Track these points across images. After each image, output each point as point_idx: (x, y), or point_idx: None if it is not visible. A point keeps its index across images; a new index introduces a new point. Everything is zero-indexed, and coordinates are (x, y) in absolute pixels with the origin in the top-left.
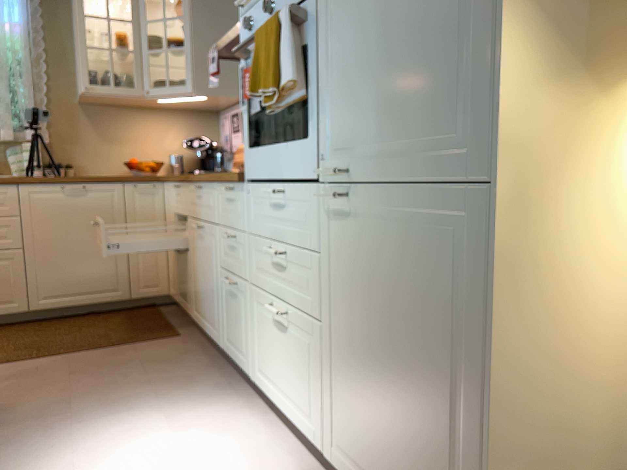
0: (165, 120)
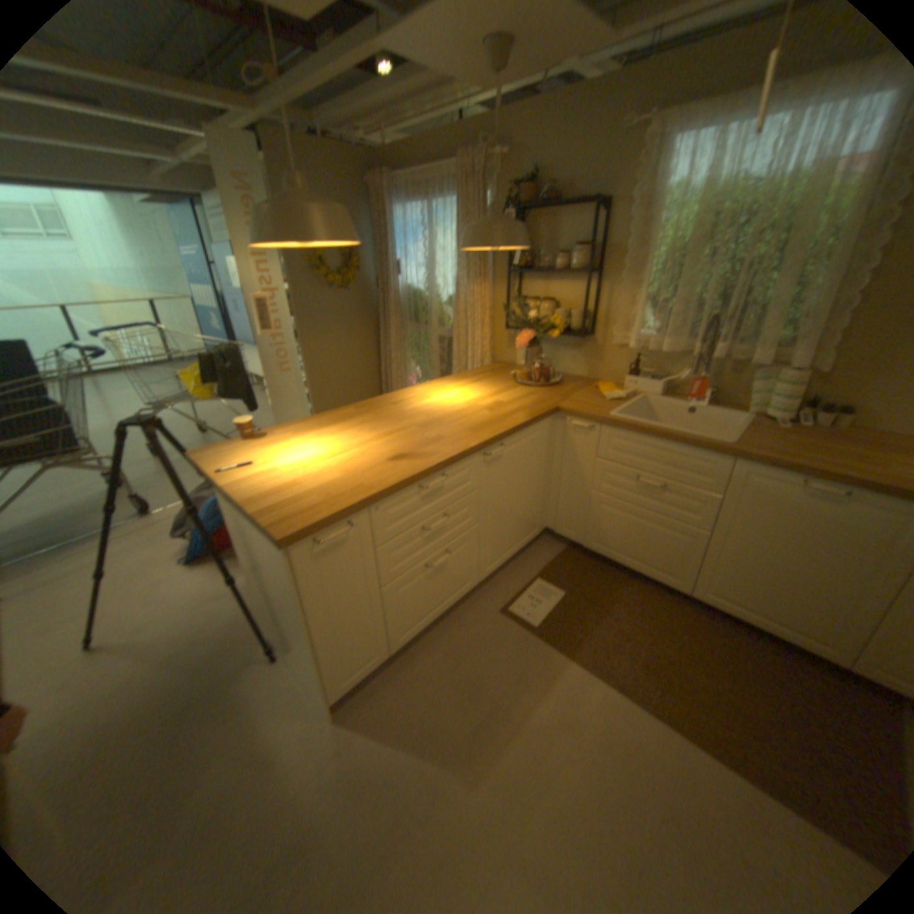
0: None
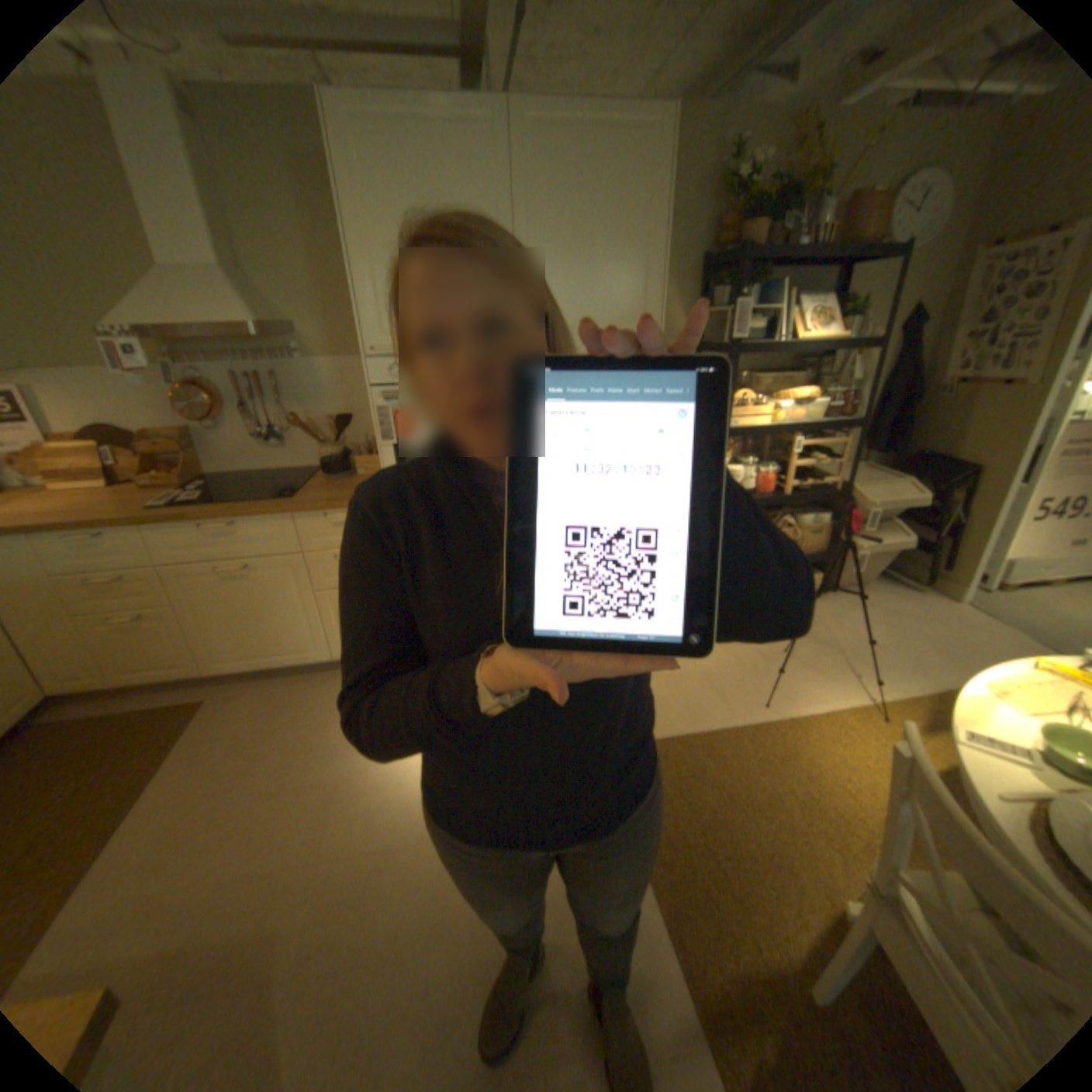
0: None
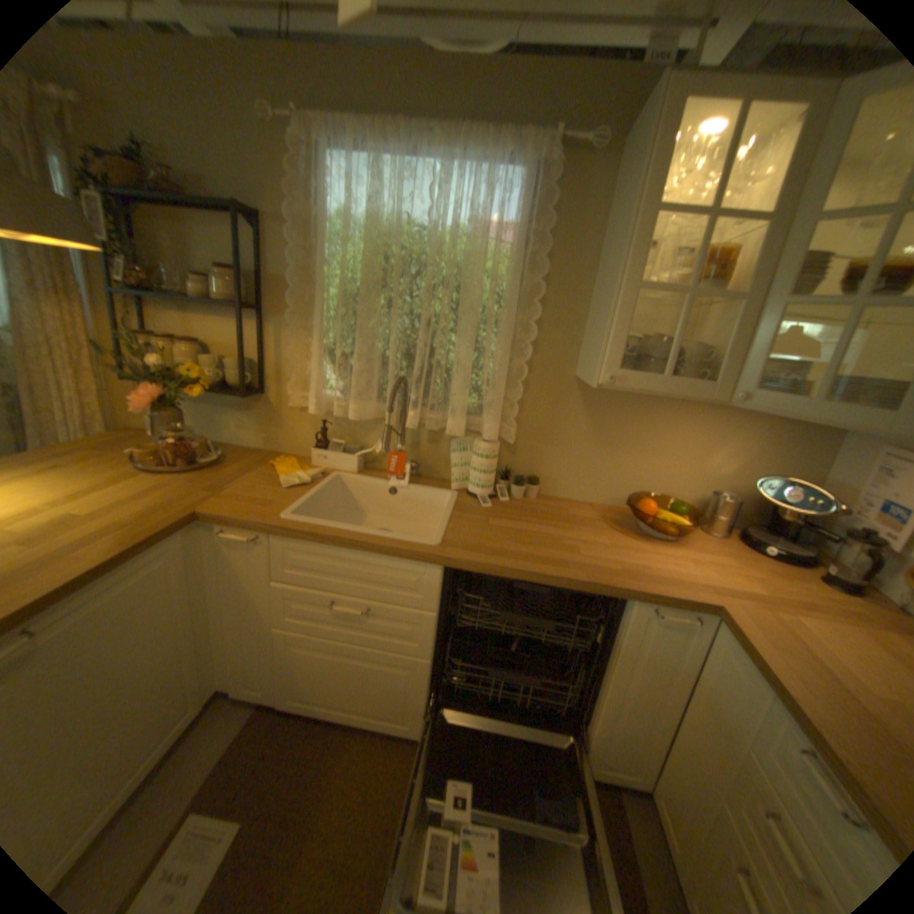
0: (727, 422)
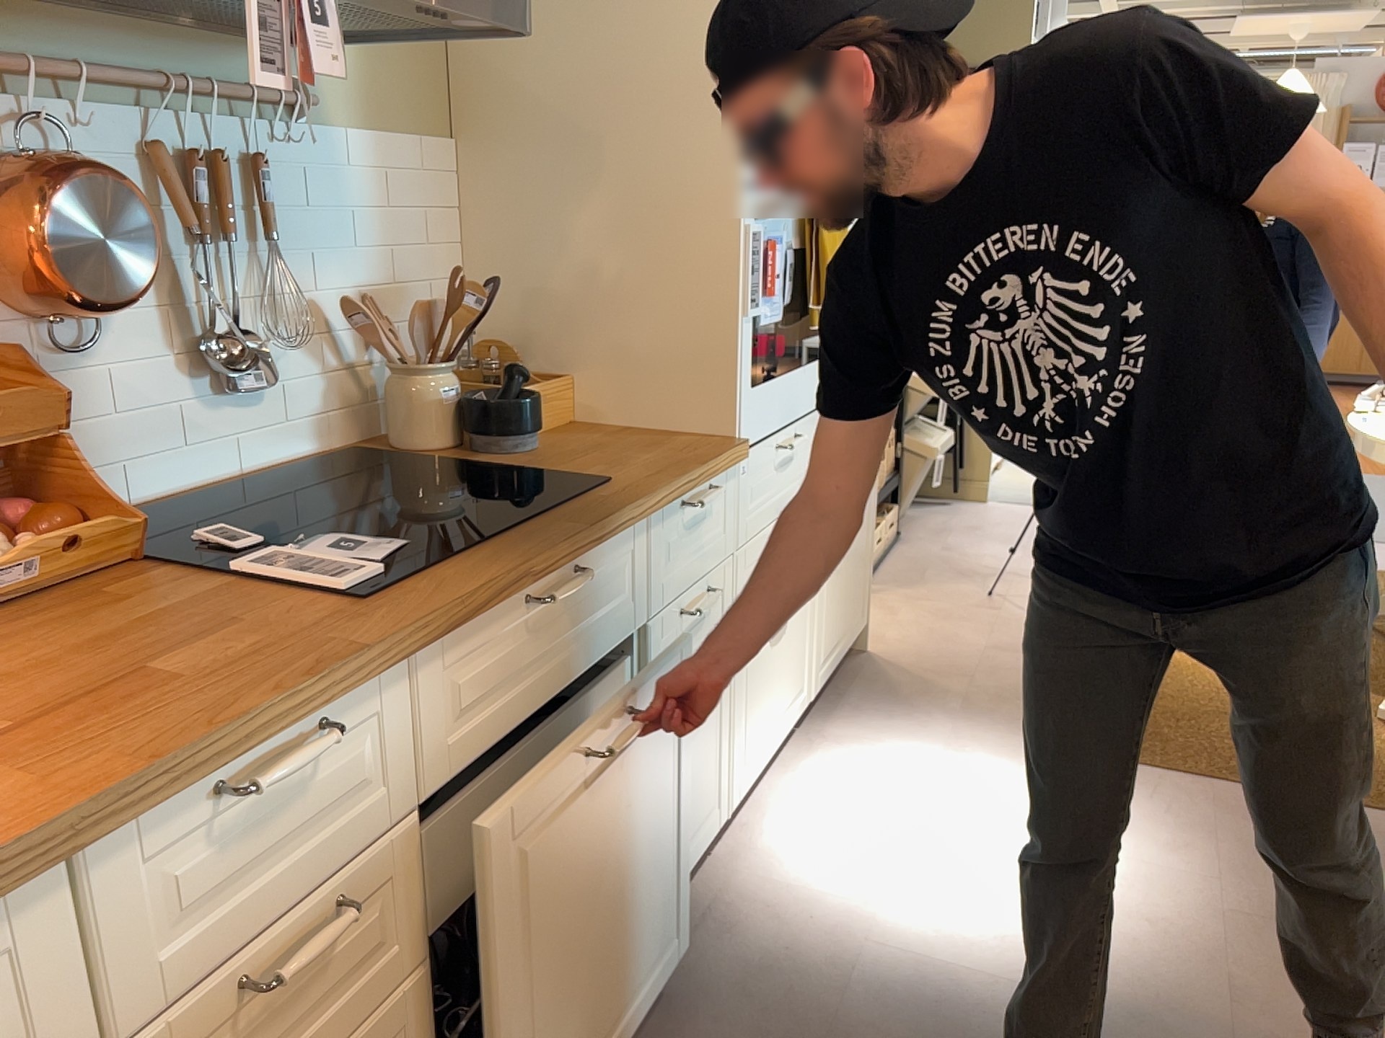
0: None
